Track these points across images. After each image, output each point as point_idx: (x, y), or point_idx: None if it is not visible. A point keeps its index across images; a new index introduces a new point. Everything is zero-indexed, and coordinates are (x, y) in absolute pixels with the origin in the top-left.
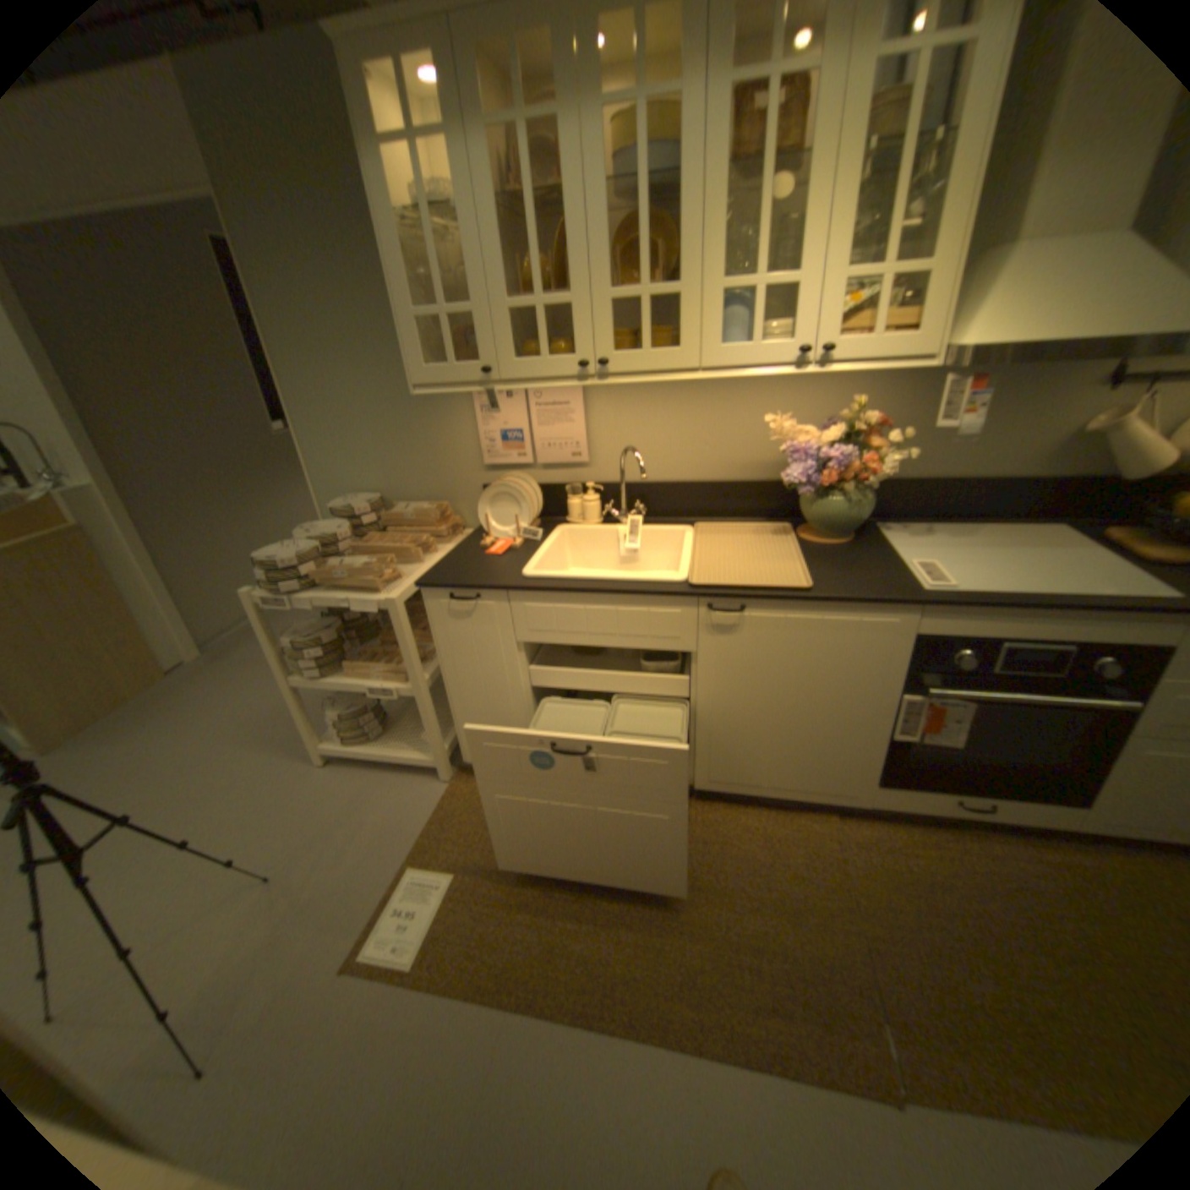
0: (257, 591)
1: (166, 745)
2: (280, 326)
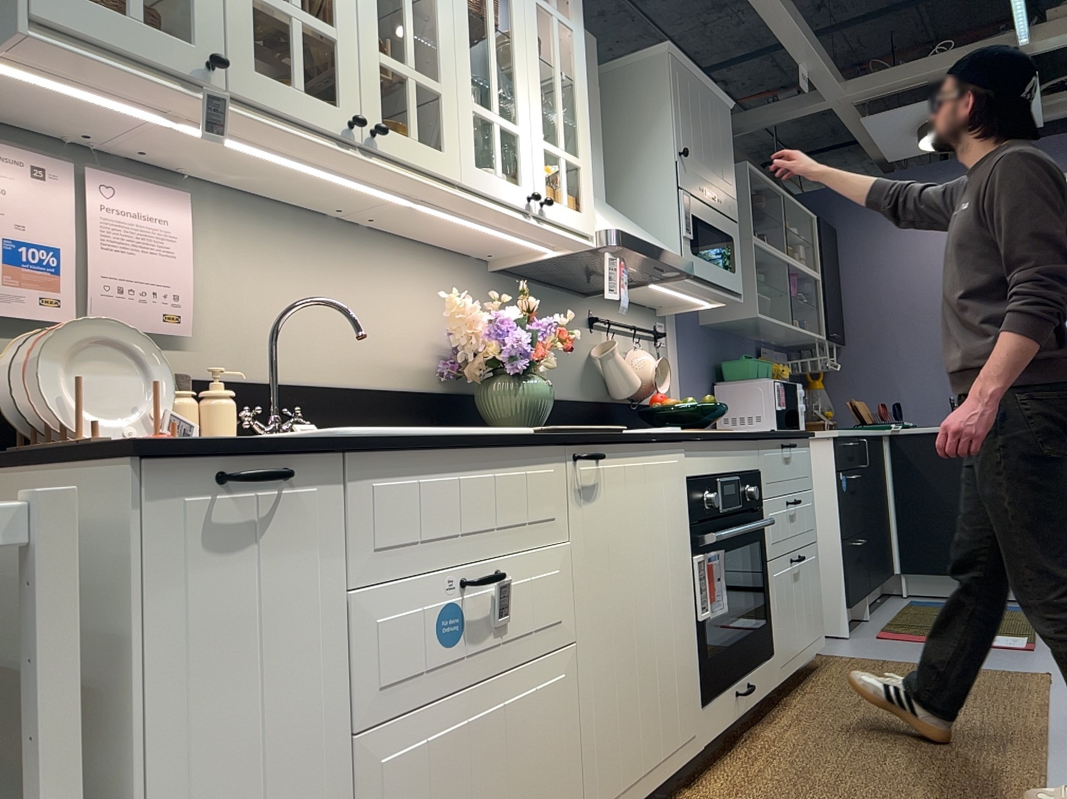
0: None
1: None
2: None
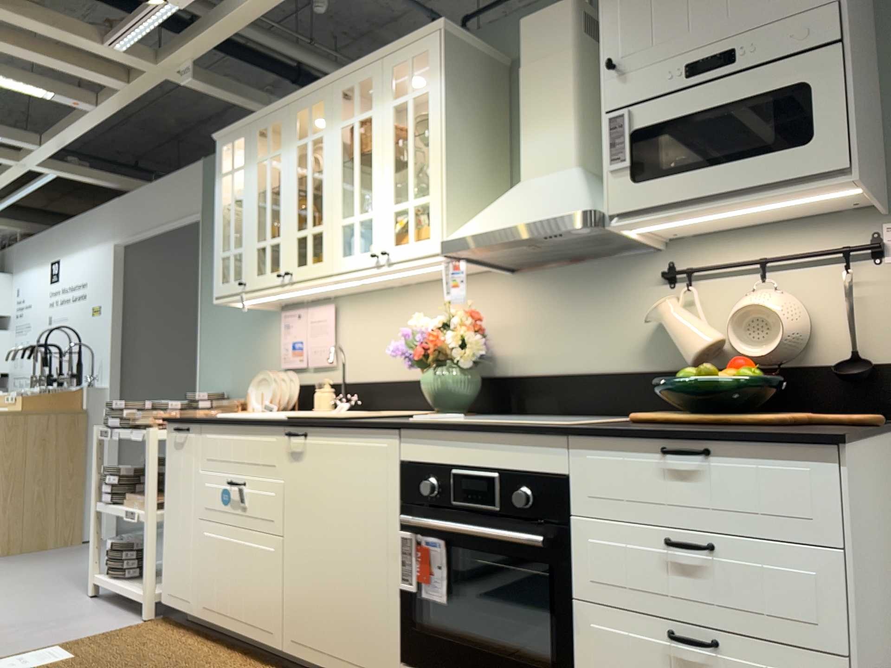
0: (104, 427)
1: (34, 569)
2: (209, 280)
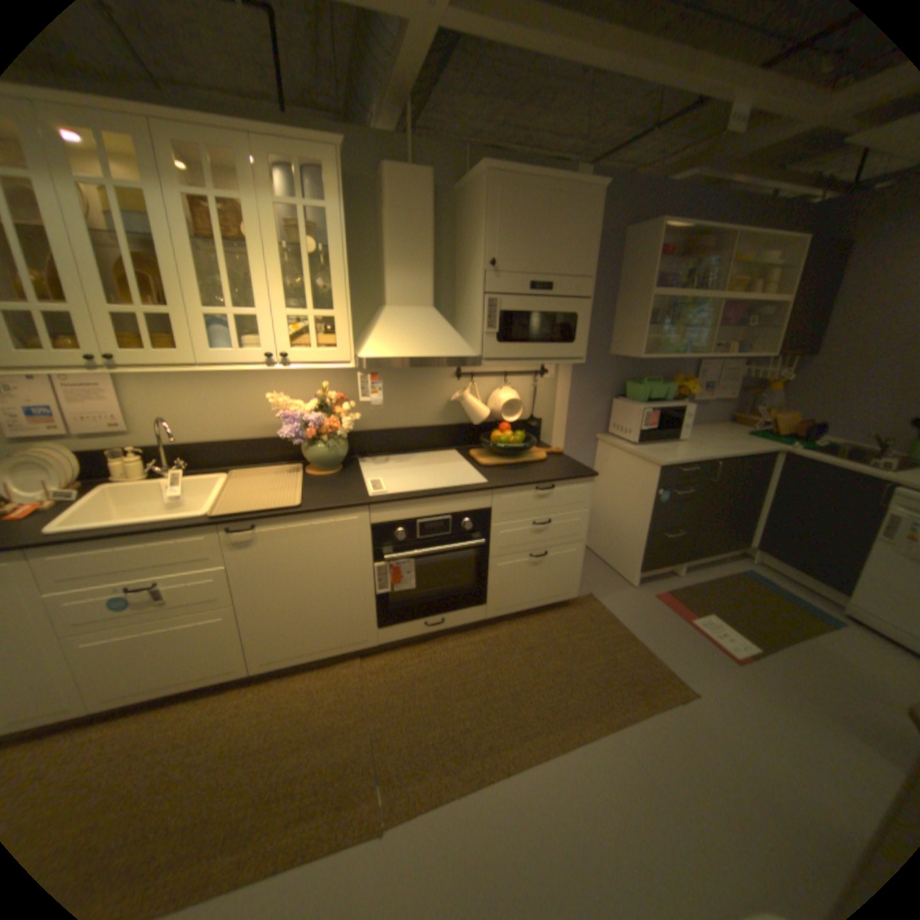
0: None
1: None
2: None
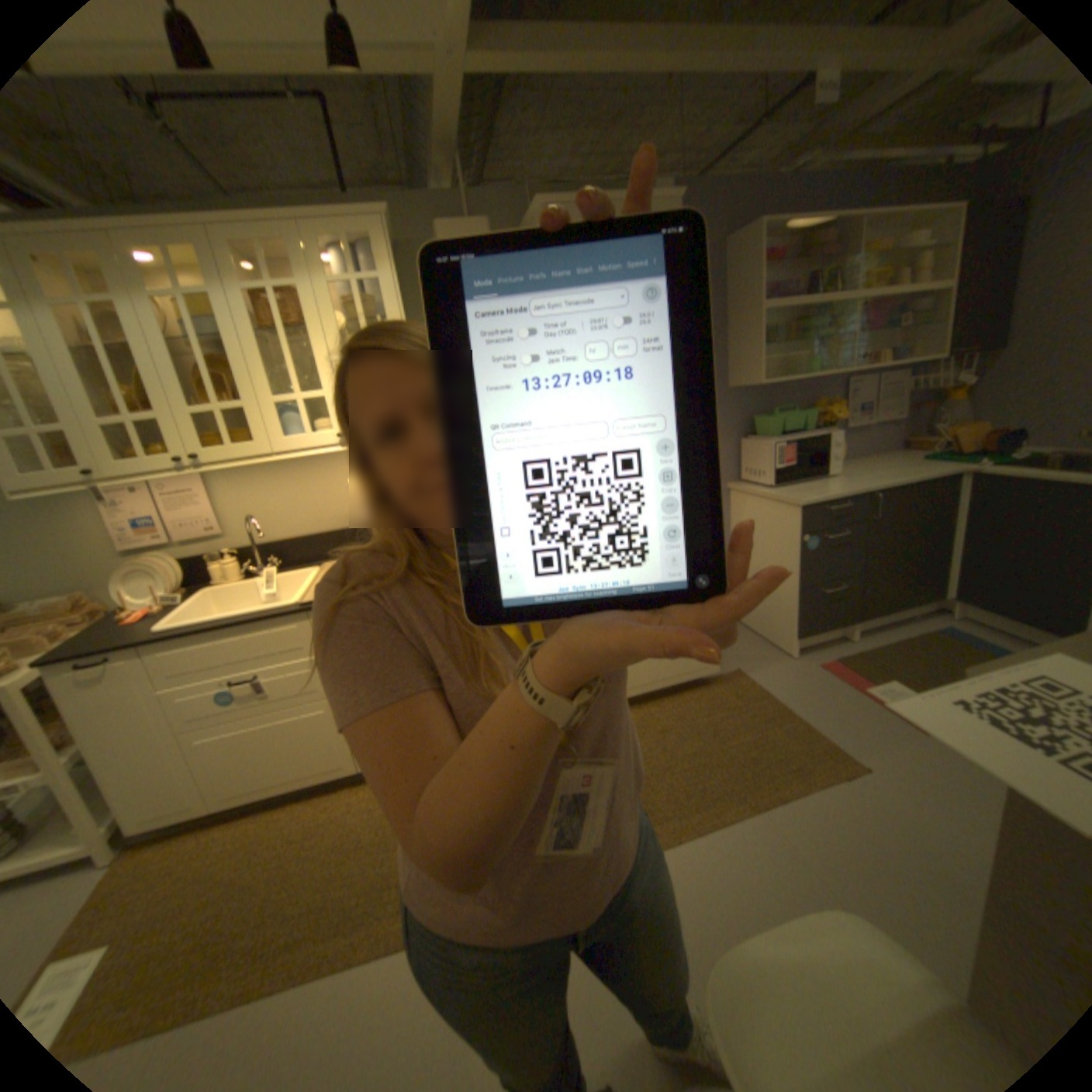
0: None
1: None
2: None
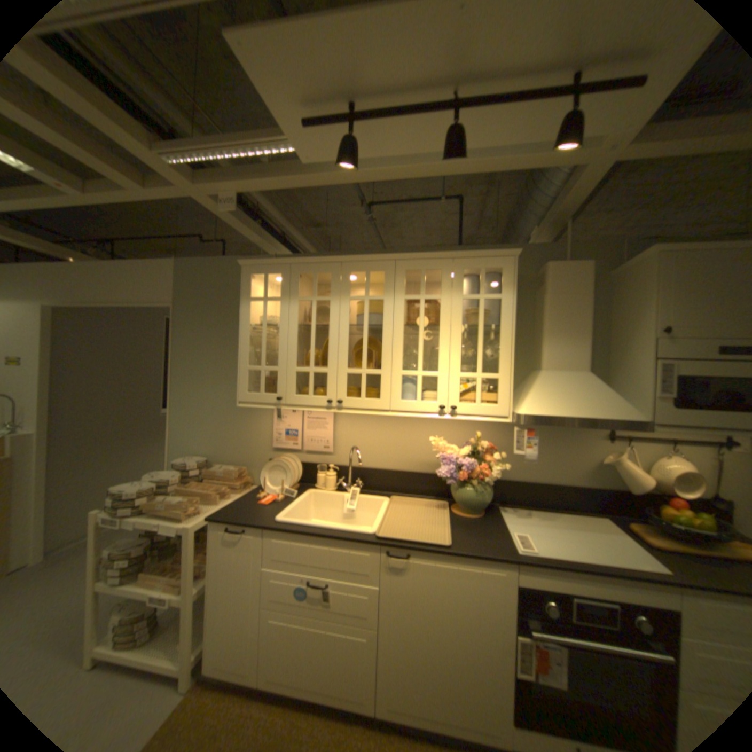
0: (102, 513)
1: None
2: (182, 363)
